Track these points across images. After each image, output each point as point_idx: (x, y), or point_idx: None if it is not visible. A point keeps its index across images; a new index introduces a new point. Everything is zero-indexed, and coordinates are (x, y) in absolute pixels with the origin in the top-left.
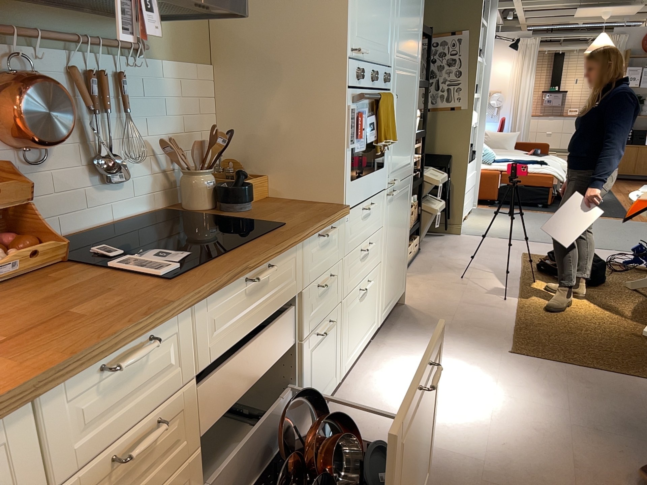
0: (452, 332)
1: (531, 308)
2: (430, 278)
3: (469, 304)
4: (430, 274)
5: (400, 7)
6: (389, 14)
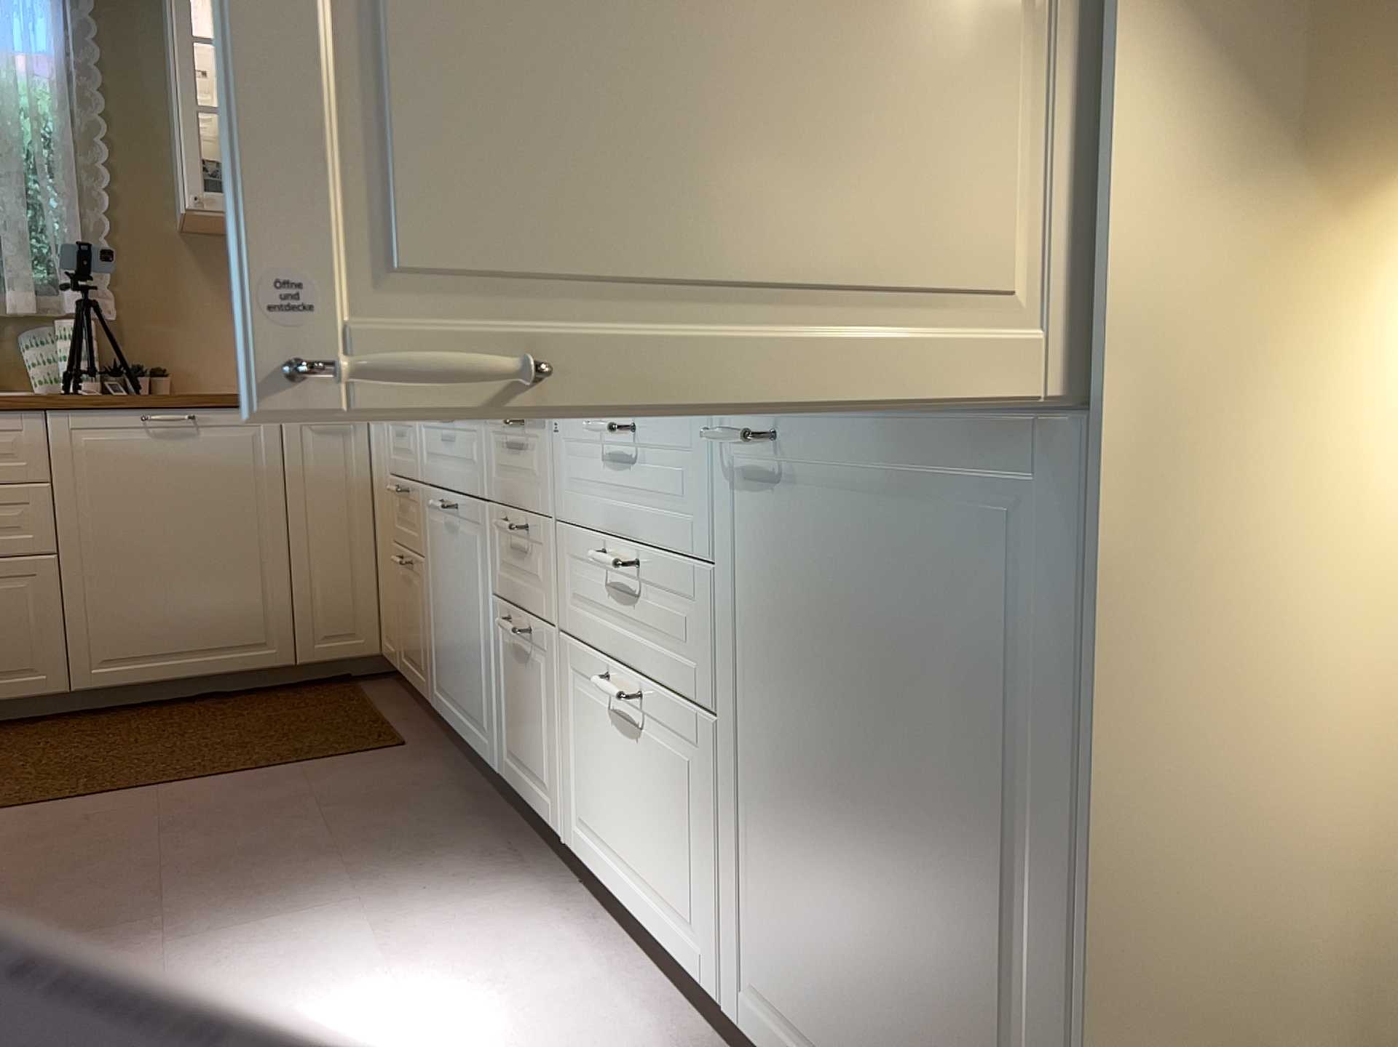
0: None
1: None
2: None
3: None
4: None
5: None
6: None
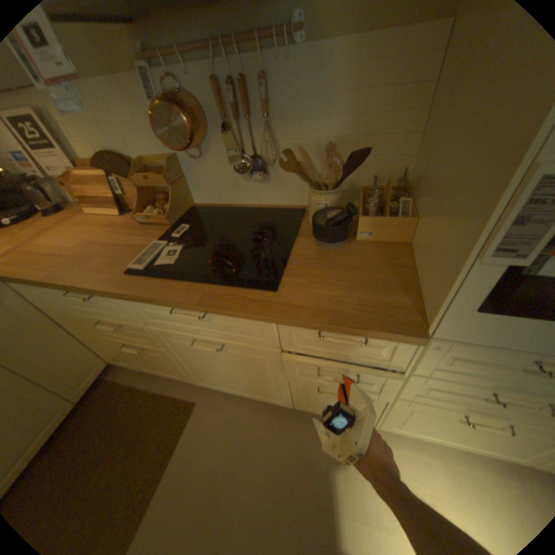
0: None
1: None
2: None
3: None
4: None
5: None
6: None
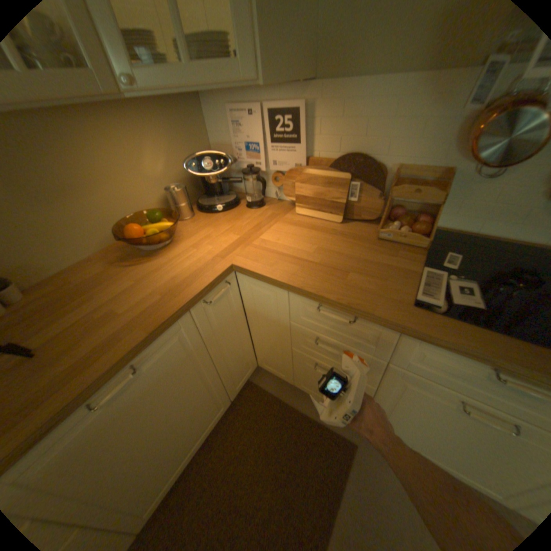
0: None
1: None
2: None
3: None
4: None
5: None
6: None
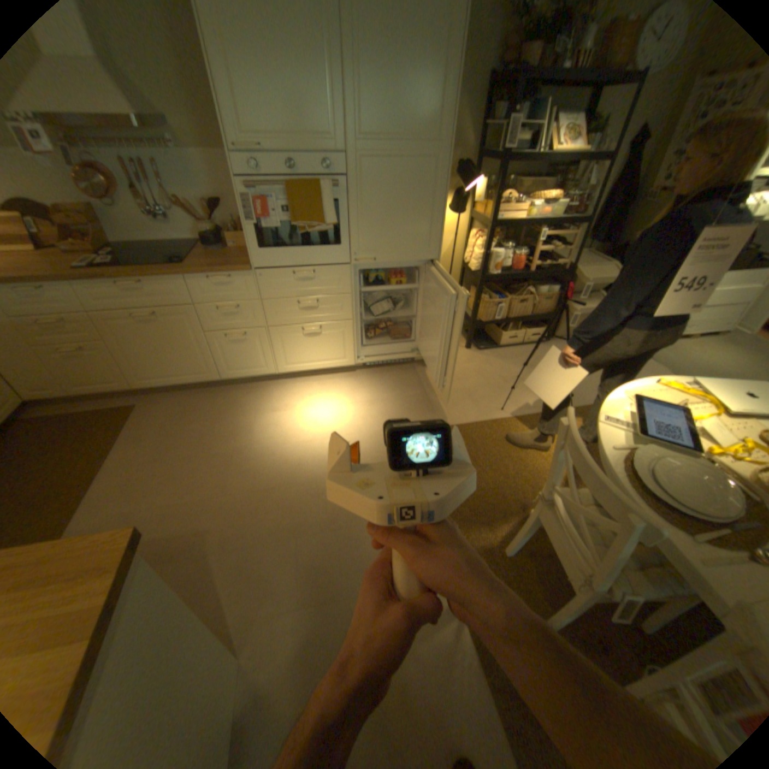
0: (403, 399)
1: (500, 429)
2: (490, 364)
3: (465, 395)
4: (499, 362)
5: (356, 83)
6: (324, 95)
